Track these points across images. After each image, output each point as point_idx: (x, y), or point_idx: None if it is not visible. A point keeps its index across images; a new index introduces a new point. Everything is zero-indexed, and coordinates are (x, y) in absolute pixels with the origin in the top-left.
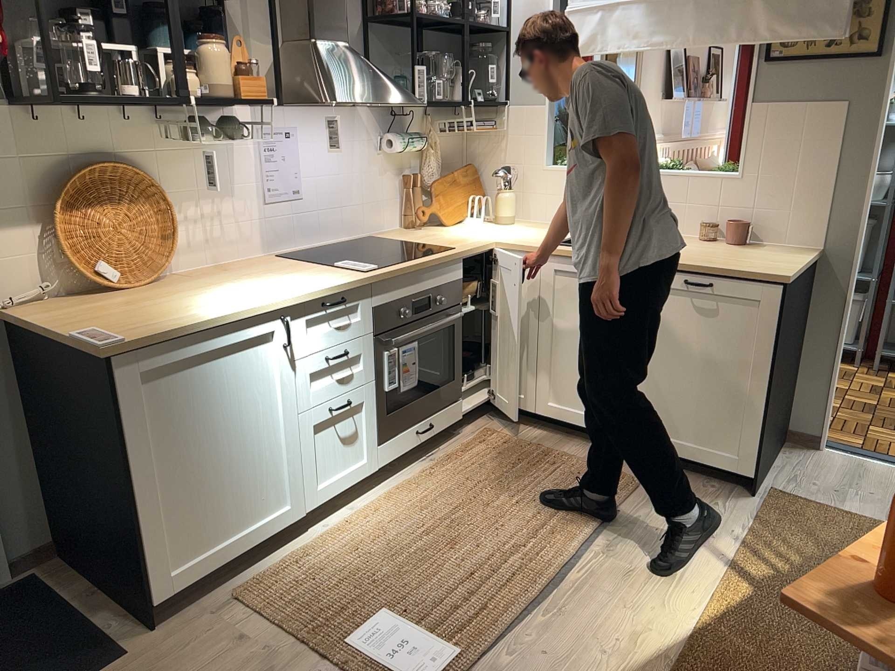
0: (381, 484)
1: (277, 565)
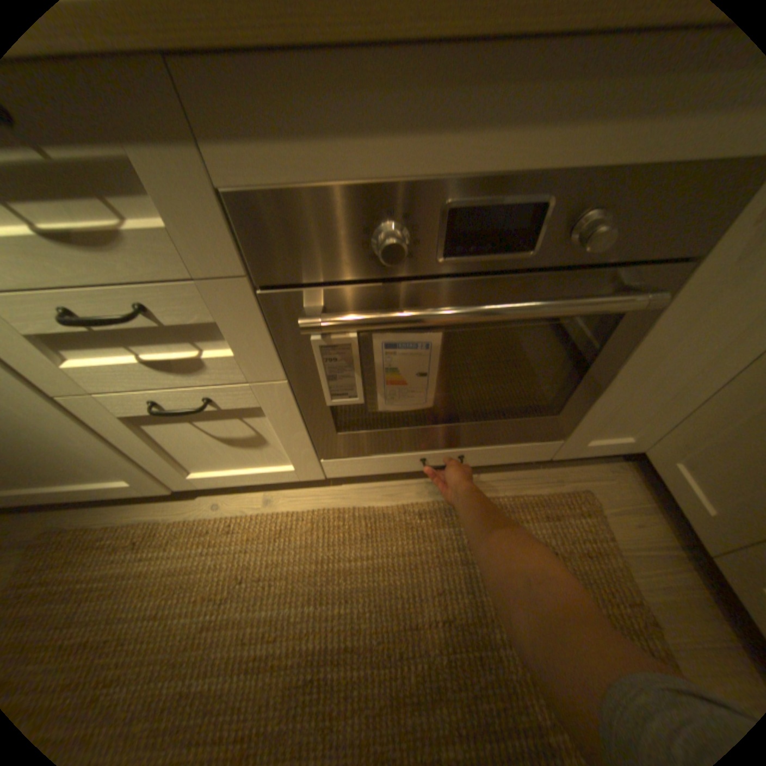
0: (340, 481)
1: (101, 528)
